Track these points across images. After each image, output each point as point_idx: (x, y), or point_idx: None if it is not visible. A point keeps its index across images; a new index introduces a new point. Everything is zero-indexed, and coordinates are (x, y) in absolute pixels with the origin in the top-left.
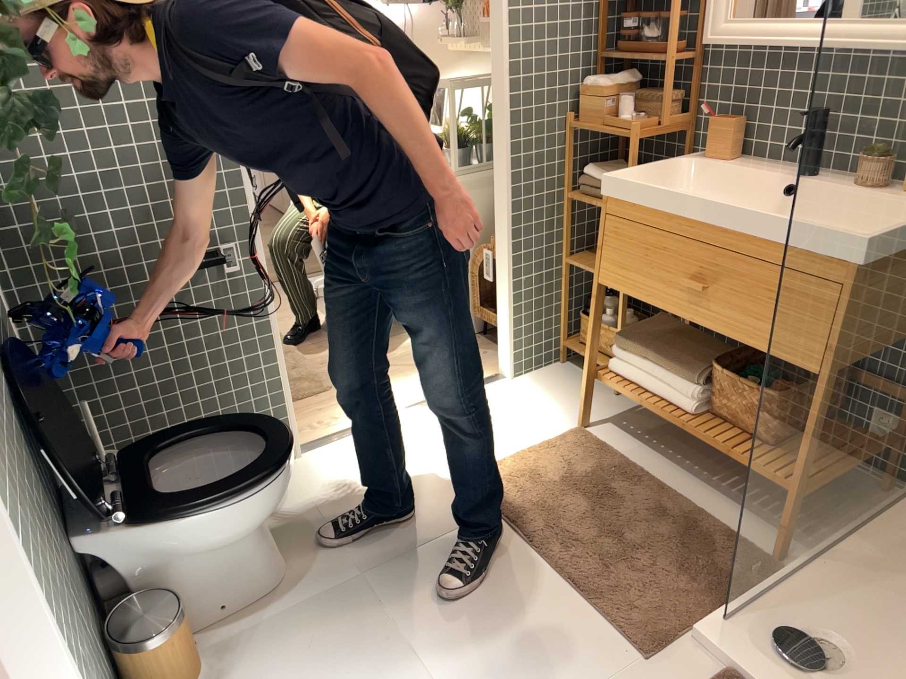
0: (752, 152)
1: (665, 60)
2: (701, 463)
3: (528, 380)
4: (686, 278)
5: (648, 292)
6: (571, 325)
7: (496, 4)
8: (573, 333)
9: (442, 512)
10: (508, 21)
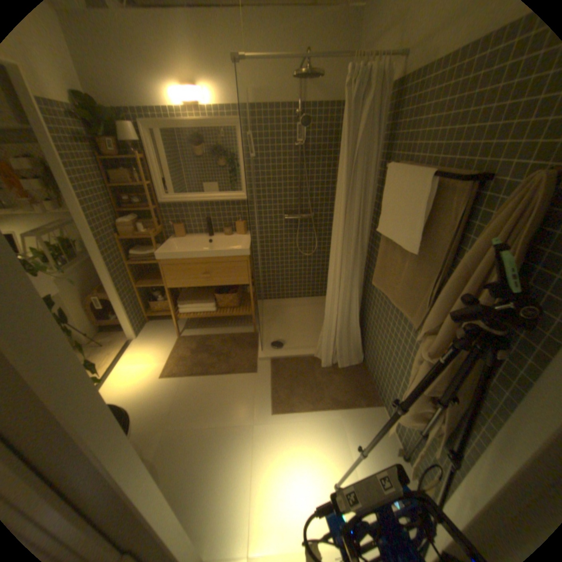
0: (187, 231)
1: (141, 208)
2: (218, 323)
3: (141, 335)
4: (195, 274)
5: (183, 283)
6: (144, 308)
7: (67, 197)
8: (148, 310)
9: (164, 391)
10: (77, 204)
